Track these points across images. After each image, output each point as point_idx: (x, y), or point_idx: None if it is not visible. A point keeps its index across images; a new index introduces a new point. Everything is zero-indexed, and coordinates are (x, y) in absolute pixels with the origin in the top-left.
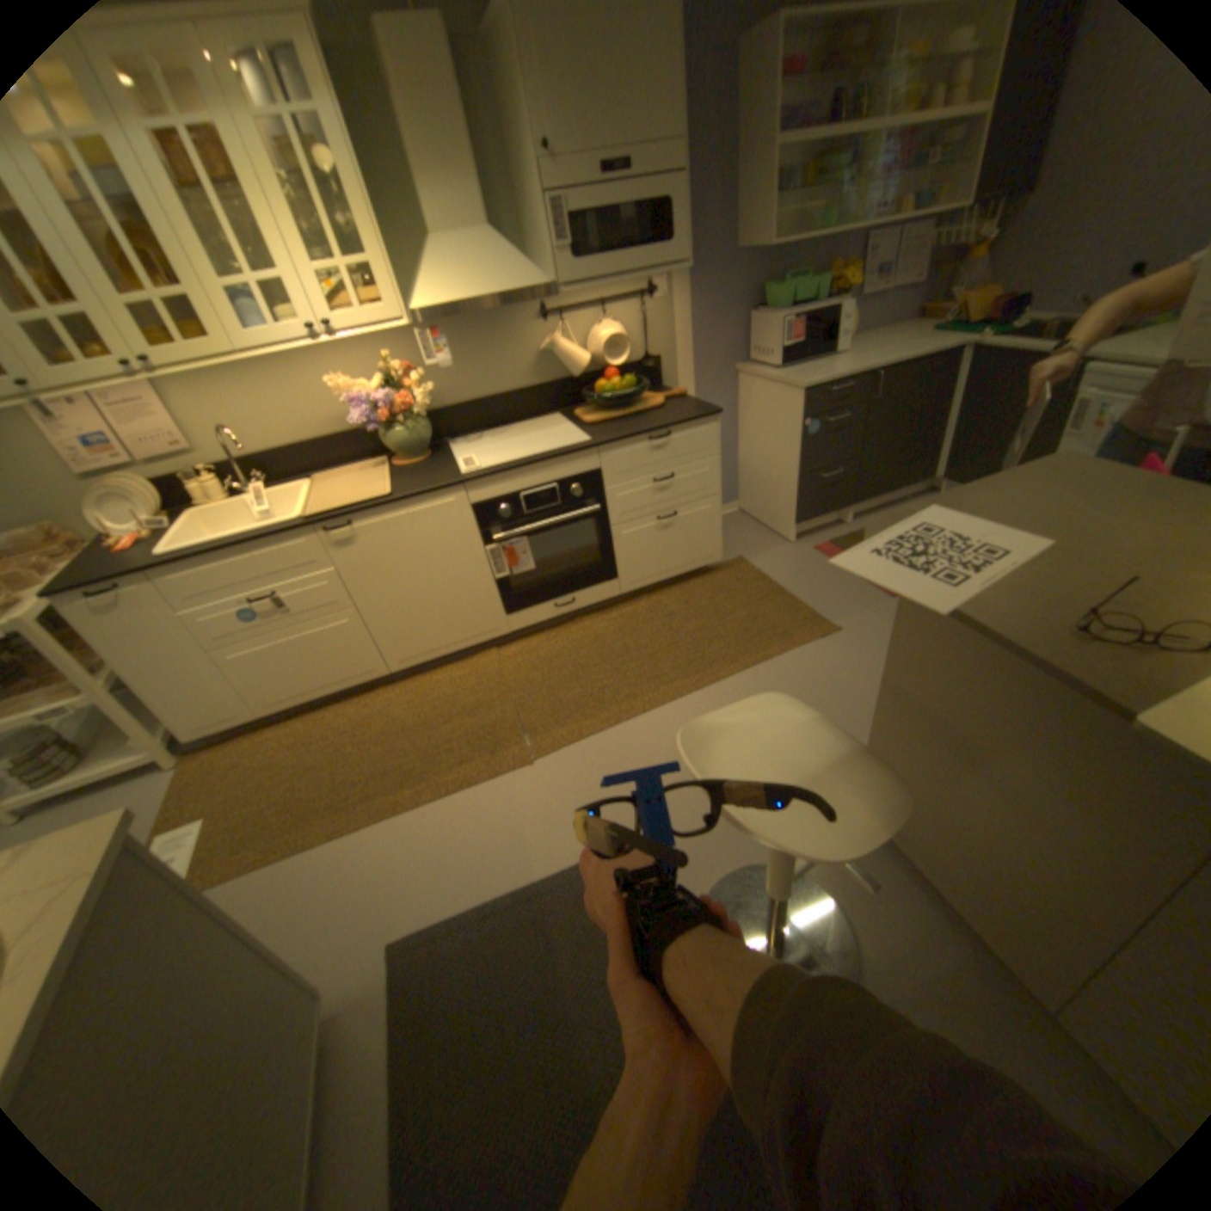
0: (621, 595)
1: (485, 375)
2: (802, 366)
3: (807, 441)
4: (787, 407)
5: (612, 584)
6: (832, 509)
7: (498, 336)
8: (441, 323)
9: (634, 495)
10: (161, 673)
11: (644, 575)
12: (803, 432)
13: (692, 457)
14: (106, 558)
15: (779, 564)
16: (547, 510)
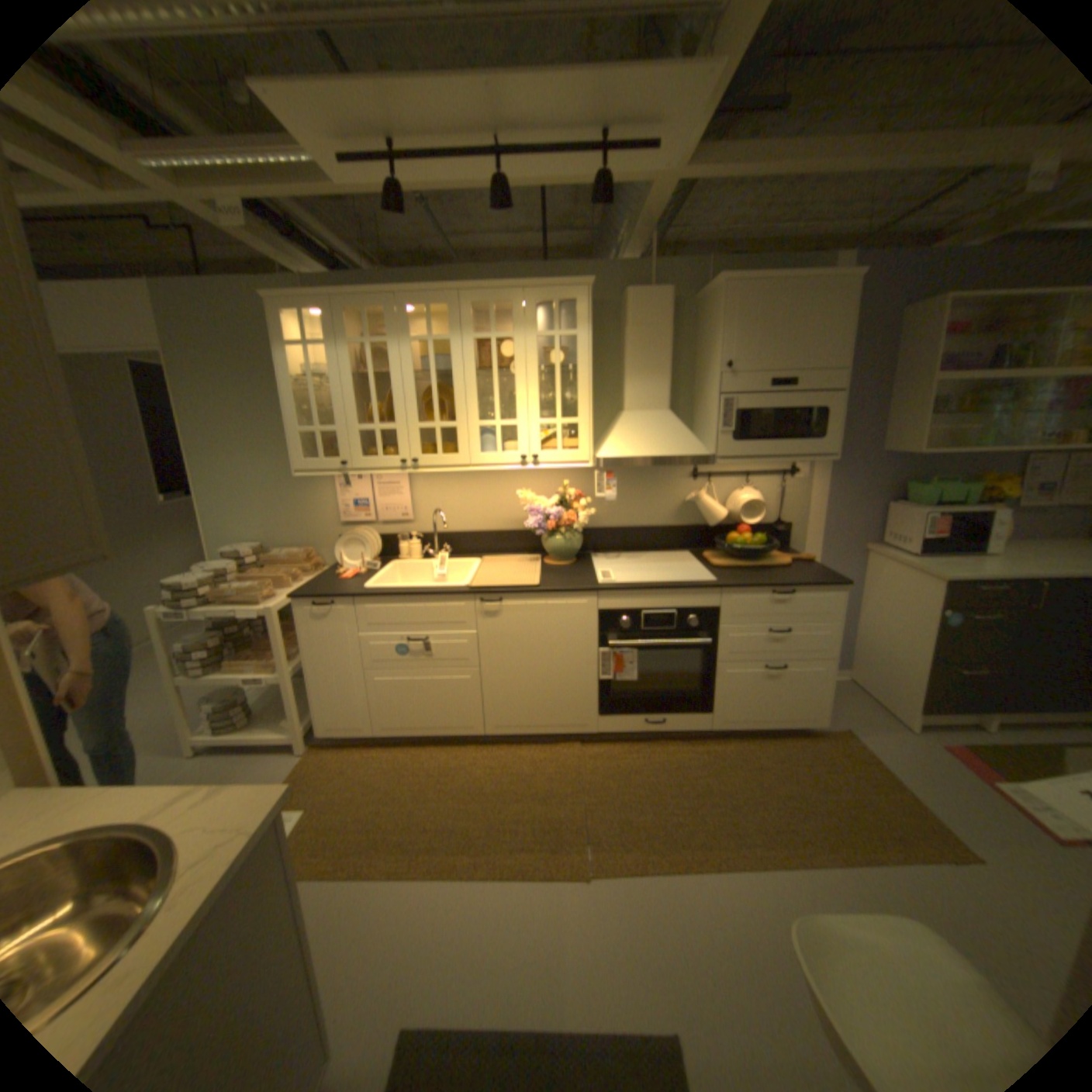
0: (713, 731)
1: (636, 510)
2: (946, 559)
3: (947, 633)
4: (924, 594)
5: (707, 718)
6: (973, 712)
7: (654, 485)
8: (613, 469)
9: (748, 639)
10: (330, 675)
11: (741, 718)
12: (943, 623)
13: (814, 619)
14: (336, 581)
15: (899, 754)
16: (662, 631)
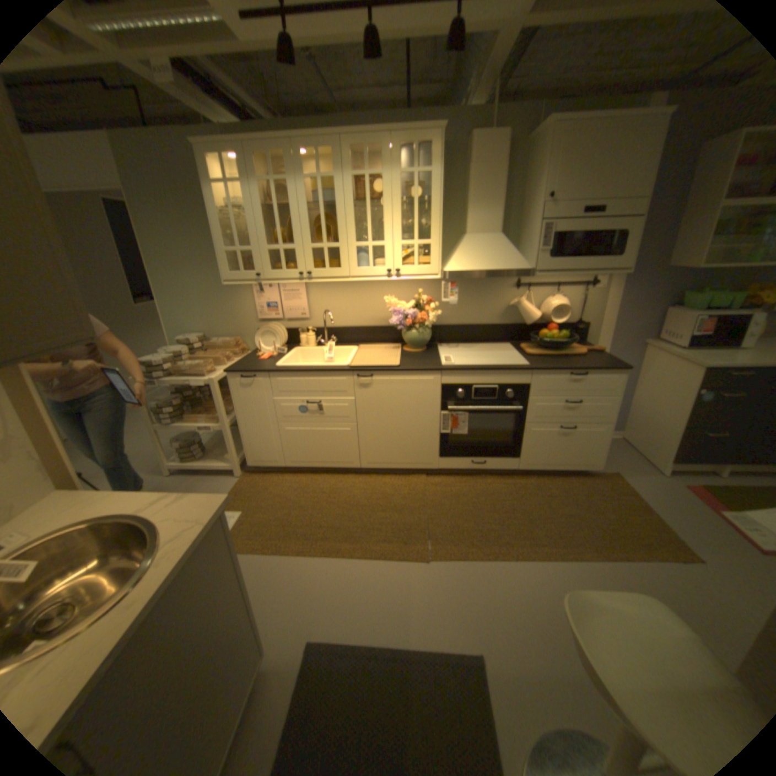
0: (519, 470)
1: (472, 312)
2: (707, 351)
3: (701, 406)
4: (687, 377)
5: (515, 461)
6: (712, 462)
7: (487, 292)
8: (456, 280)
9: (549, 407)
10: (255, 425)
11: (540, 462)
12: (699, 398)
13: (600, 394)
14: (256, 361)
15: (653, 489)
16: (487, 400)
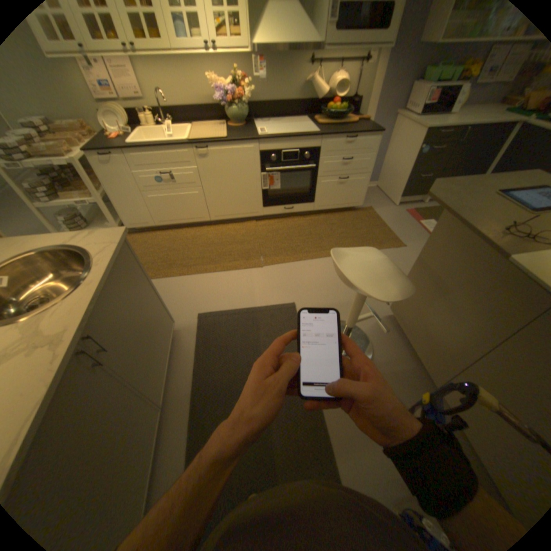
0: (314, 210)
1: (278, 88)
2: (431, 116)
3: (421, 156)
4: (416, 136)
5: (311, 204)
6: (421, 193)
7: (289, 68)
8: (263, 55)
9: (332, 164)
10: (123, 196)
11: (326, 203)
12: (420, 151)
13: (364, 151)
14: (106, 140)
15: (388, 213)
16: (292, 162)
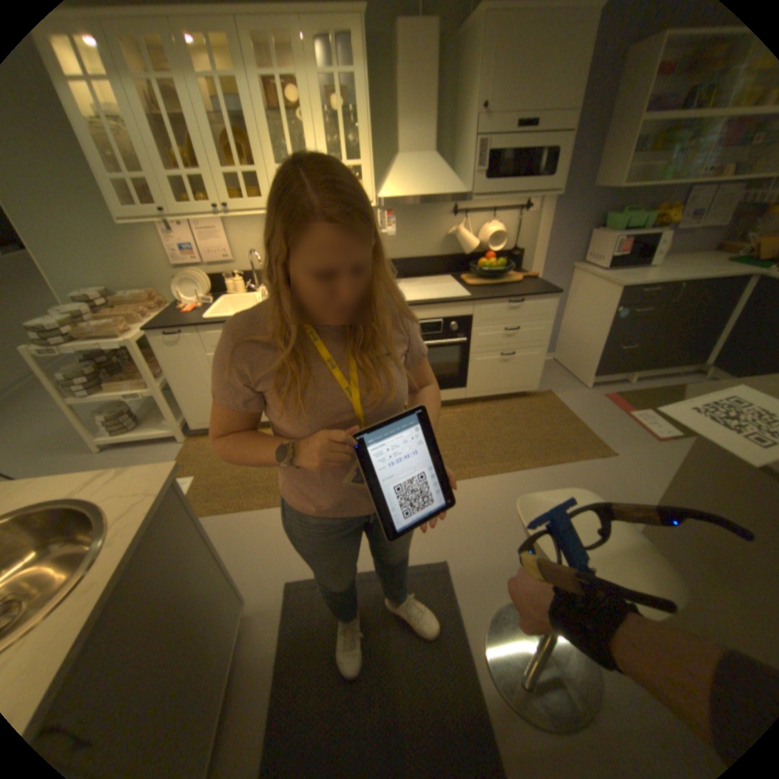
0: (466, 398)
1: (411, 244)
2: (624, 271)
3: (617, 322)
4: (607, 297)
5: (462, 391)
6: (624, 371)
7: (424, 221)
8: (391, 208)
9: (490, 336)
10: (191, 386)
11: (484, 389)
12: (616, 315)
13: (535, 319)
14: (178, 314)
15: (578, 401)
16: (432, 335)
